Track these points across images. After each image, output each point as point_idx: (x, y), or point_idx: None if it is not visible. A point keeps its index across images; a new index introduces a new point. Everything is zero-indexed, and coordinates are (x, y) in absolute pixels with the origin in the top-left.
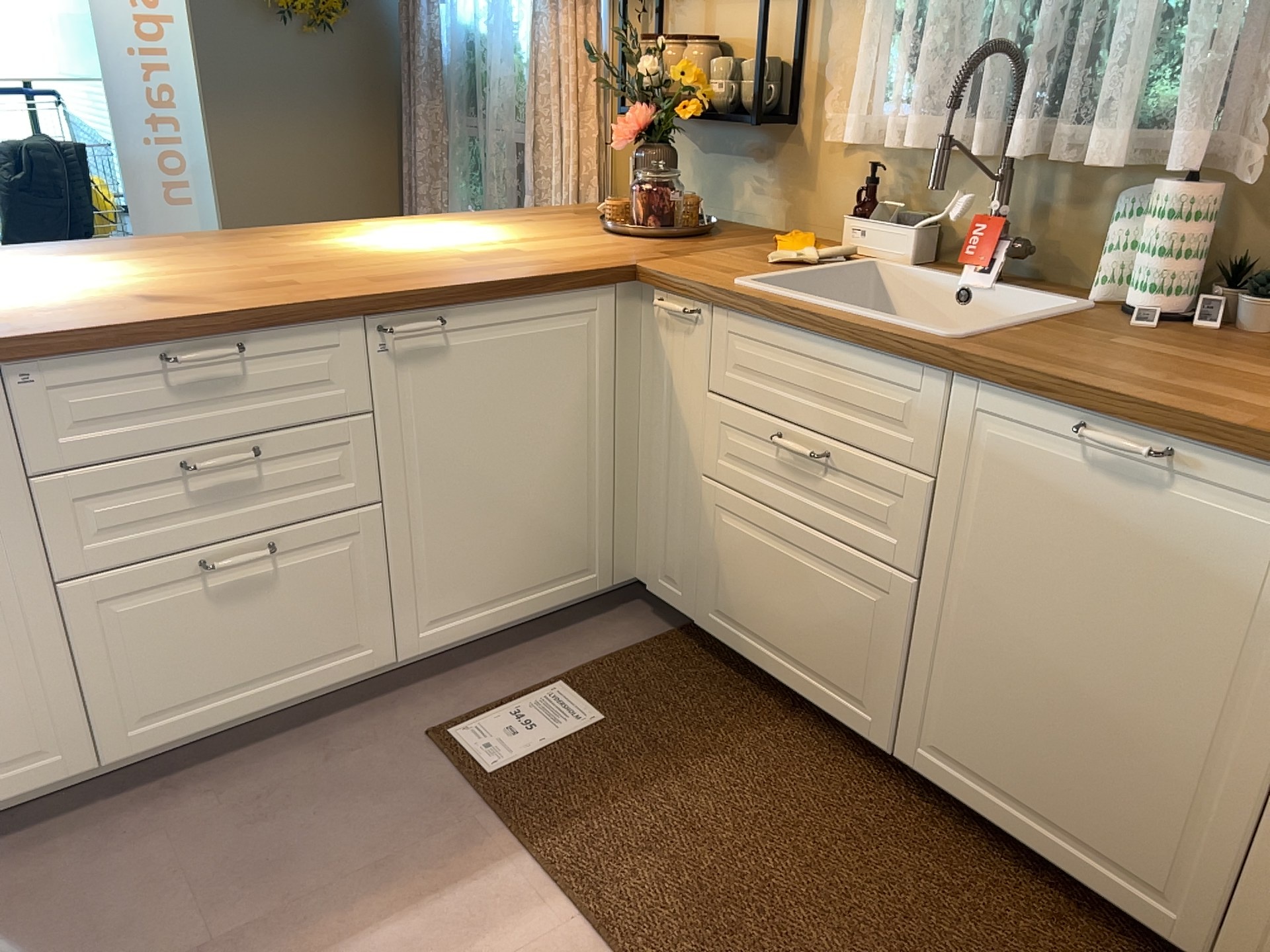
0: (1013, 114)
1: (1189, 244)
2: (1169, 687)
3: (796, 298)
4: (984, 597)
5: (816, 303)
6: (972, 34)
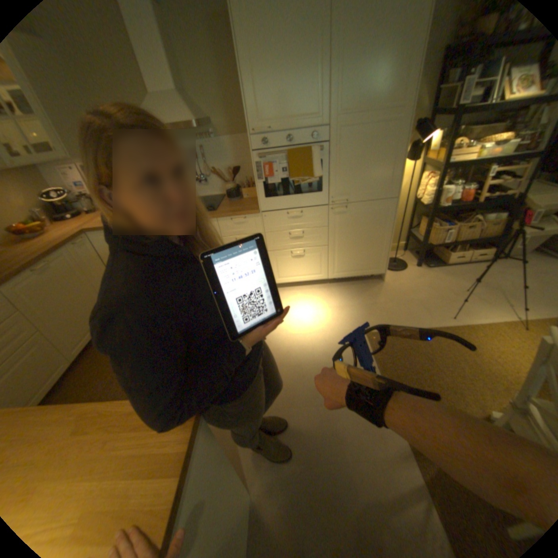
0: None
1: None
2: (76, 291)
3: None
4: (49, 315)
5: None
6: None
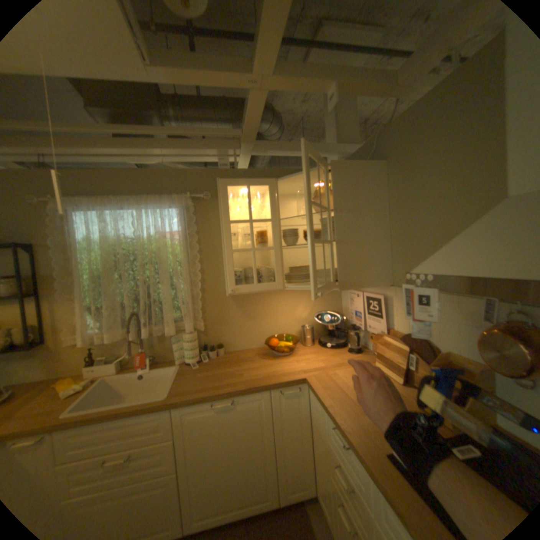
0: (139, 326)
1: (196, 345)
2: (250, 451)
3: (97, 412)
4: (199, 463)
5: (107, 410)
6: (119, 309)
